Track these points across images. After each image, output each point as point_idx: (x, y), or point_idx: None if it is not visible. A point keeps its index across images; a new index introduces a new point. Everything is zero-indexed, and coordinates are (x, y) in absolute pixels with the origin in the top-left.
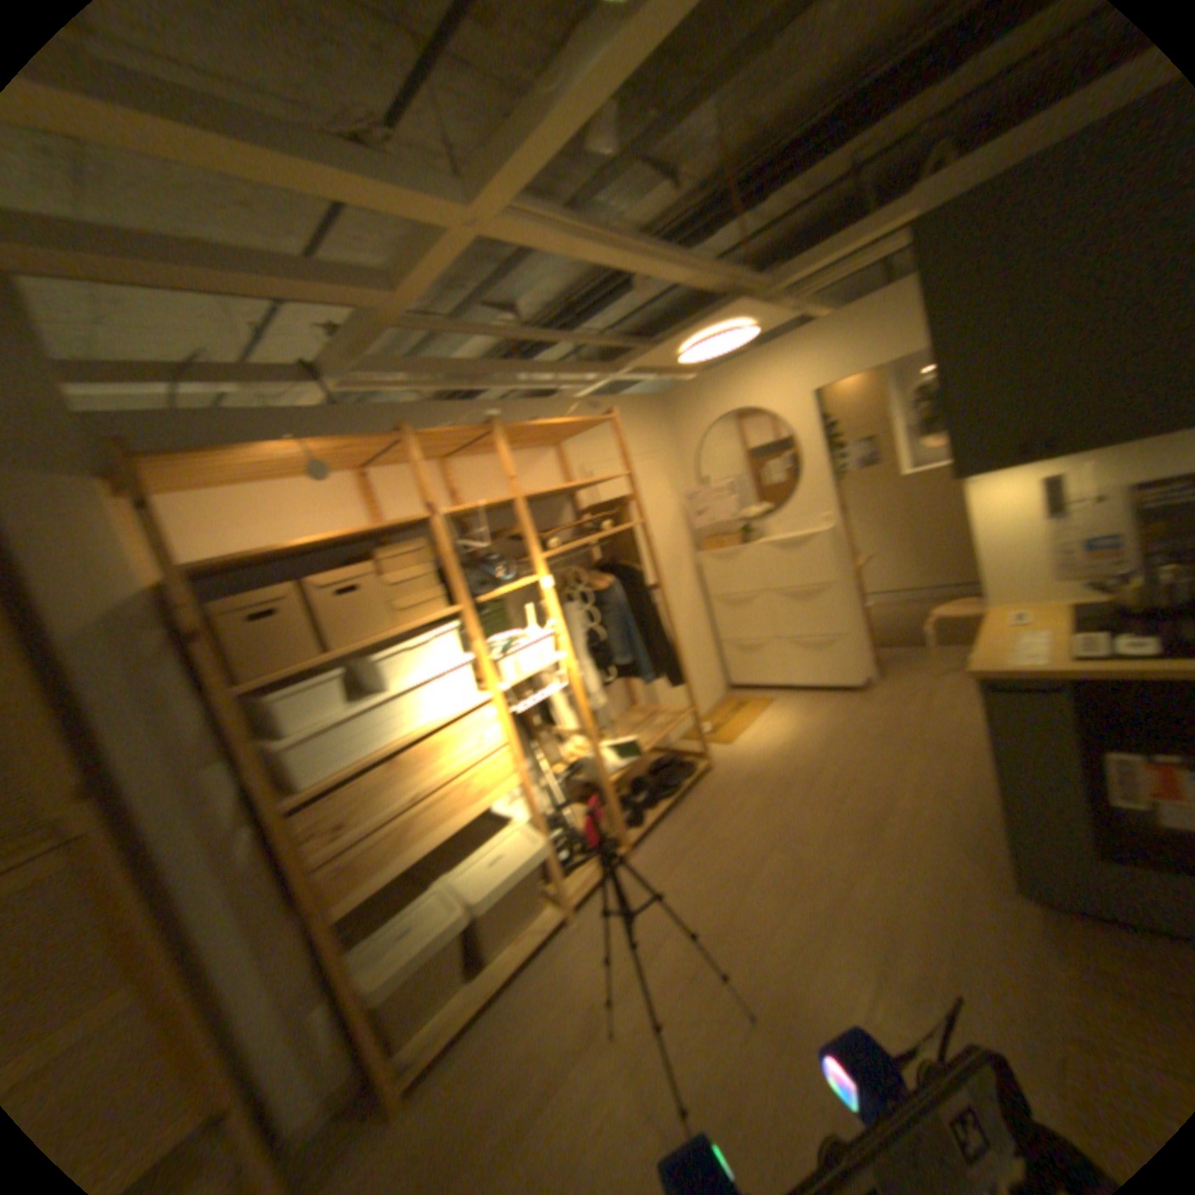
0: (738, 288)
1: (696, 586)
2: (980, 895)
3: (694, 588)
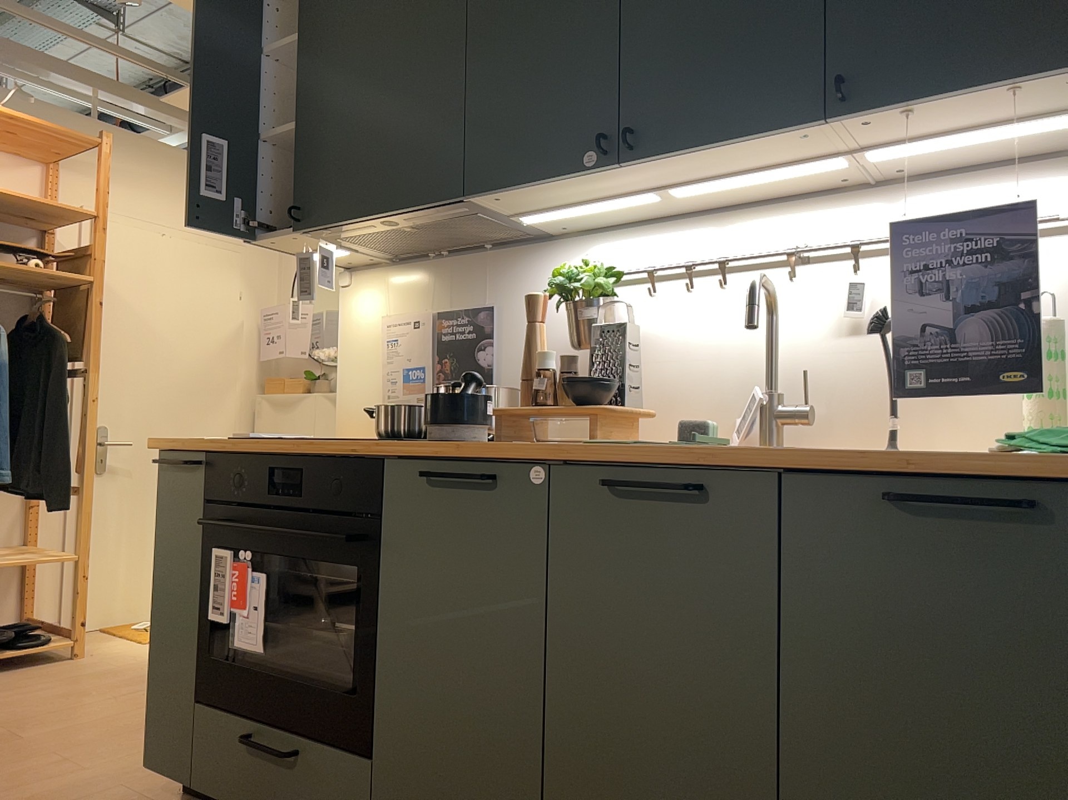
0: None
1: None
2: (144, 784)
3: None
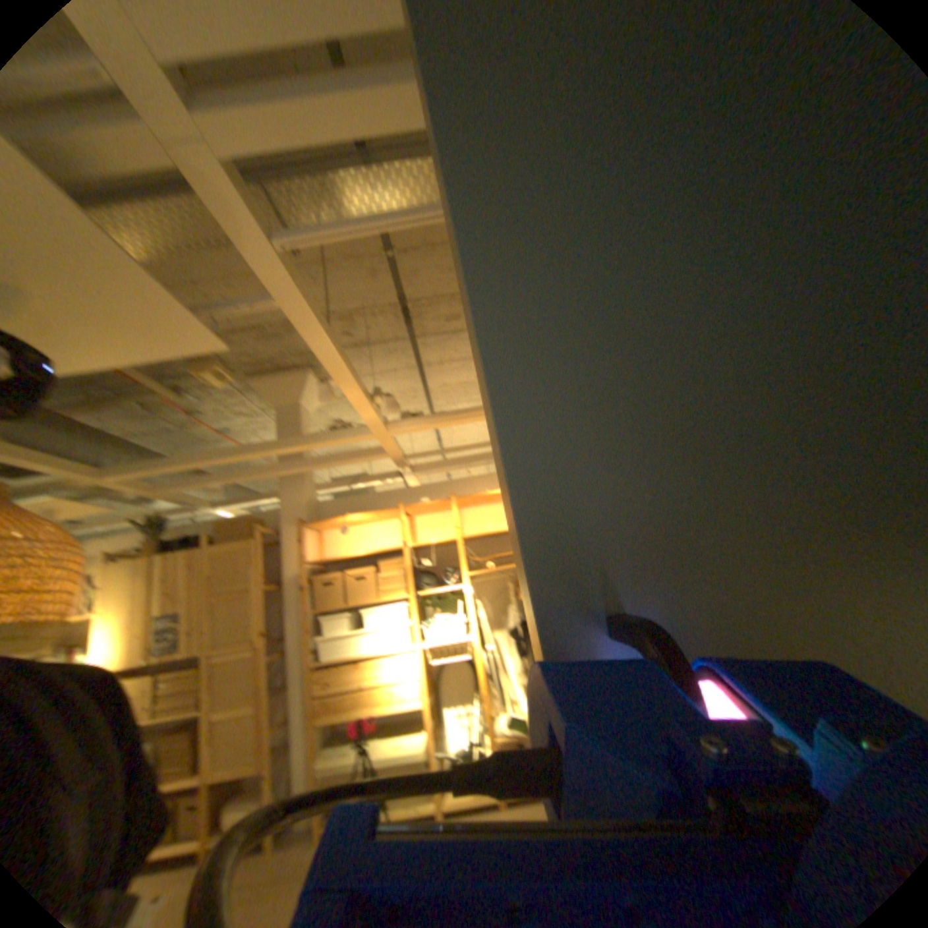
0: None
1: None
2: None
3: None
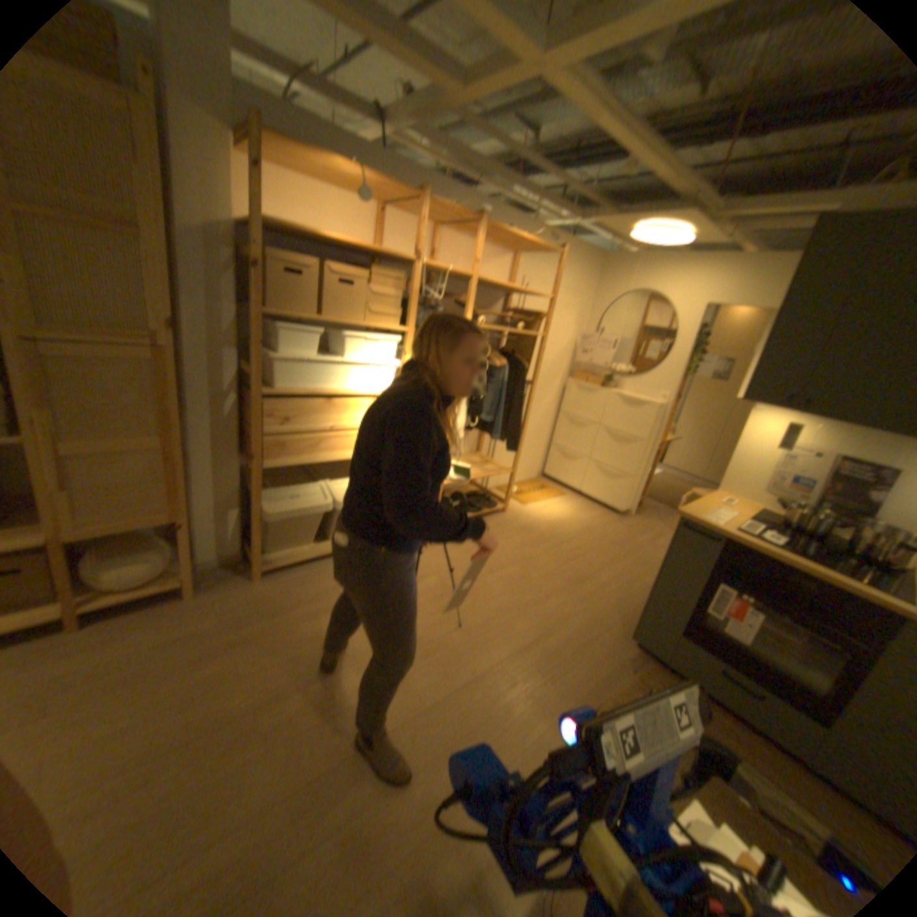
0: (699, 199)
1: (556, 399)
2: (614, 632)
3: (554, 399)
